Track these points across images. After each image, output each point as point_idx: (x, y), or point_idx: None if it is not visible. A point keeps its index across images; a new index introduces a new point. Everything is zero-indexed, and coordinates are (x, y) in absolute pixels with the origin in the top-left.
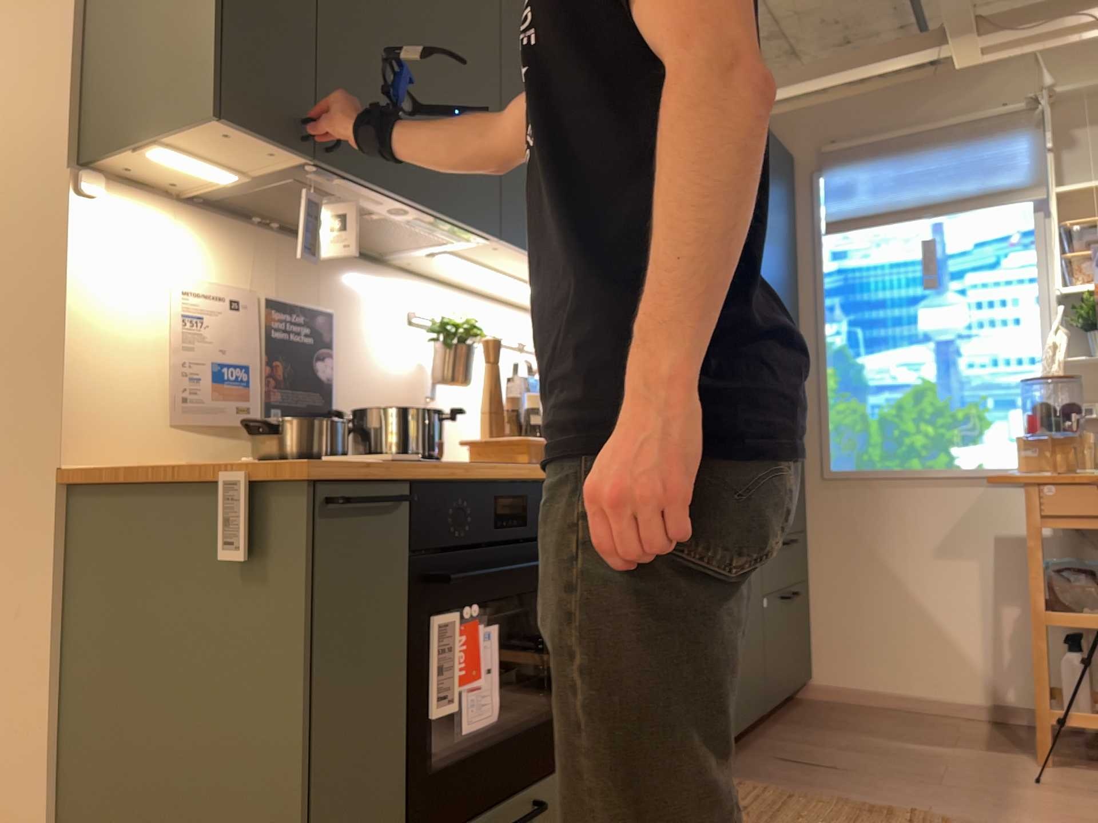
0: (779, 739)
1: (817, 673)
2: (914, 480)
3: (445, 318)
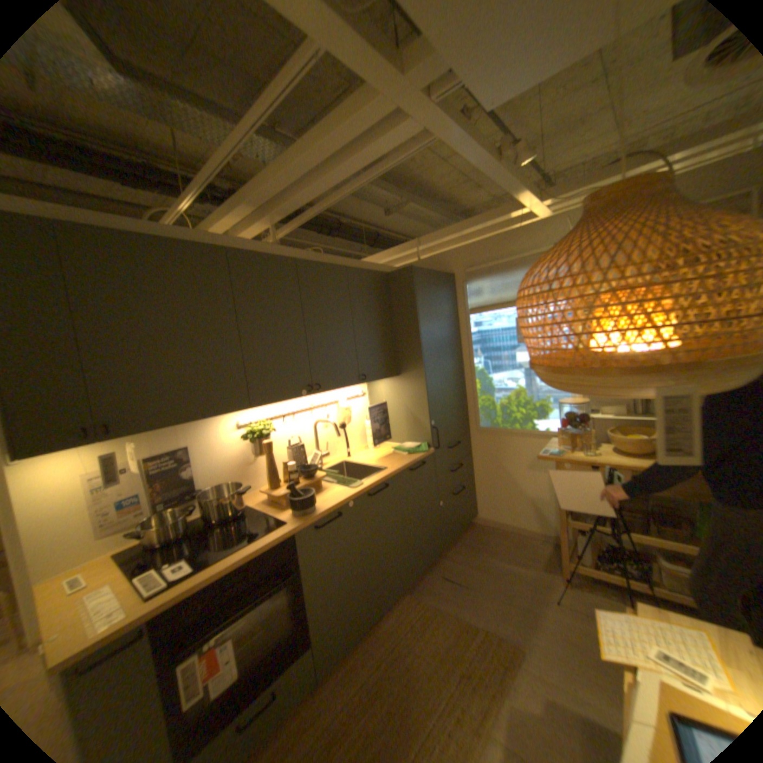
0: (450, 562)
1: (479, 514)
2: (516, 434)
3: (252, 426)
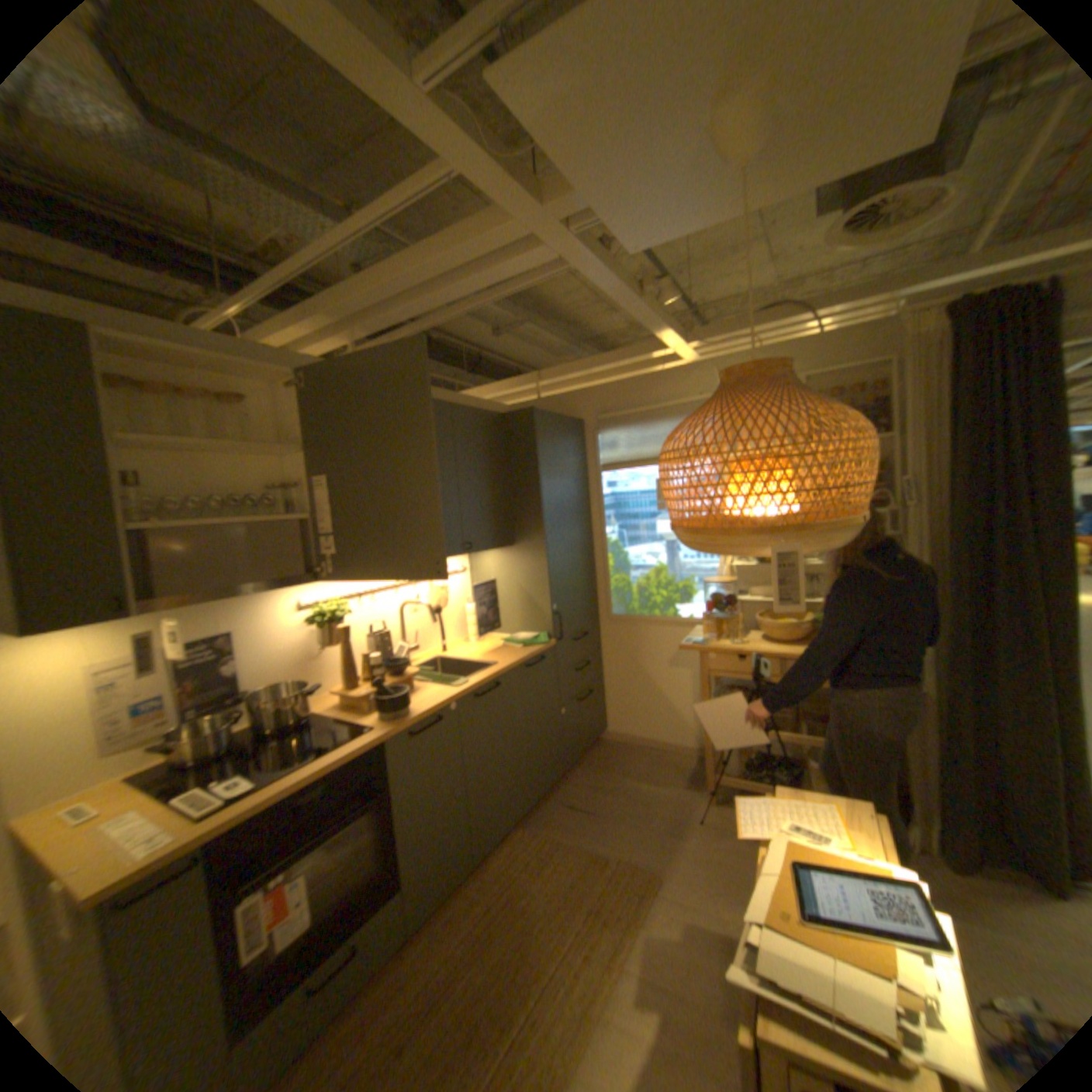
0: (571, 787)
1: (608, 727)
2: (655, 623)
3: (319, 607)
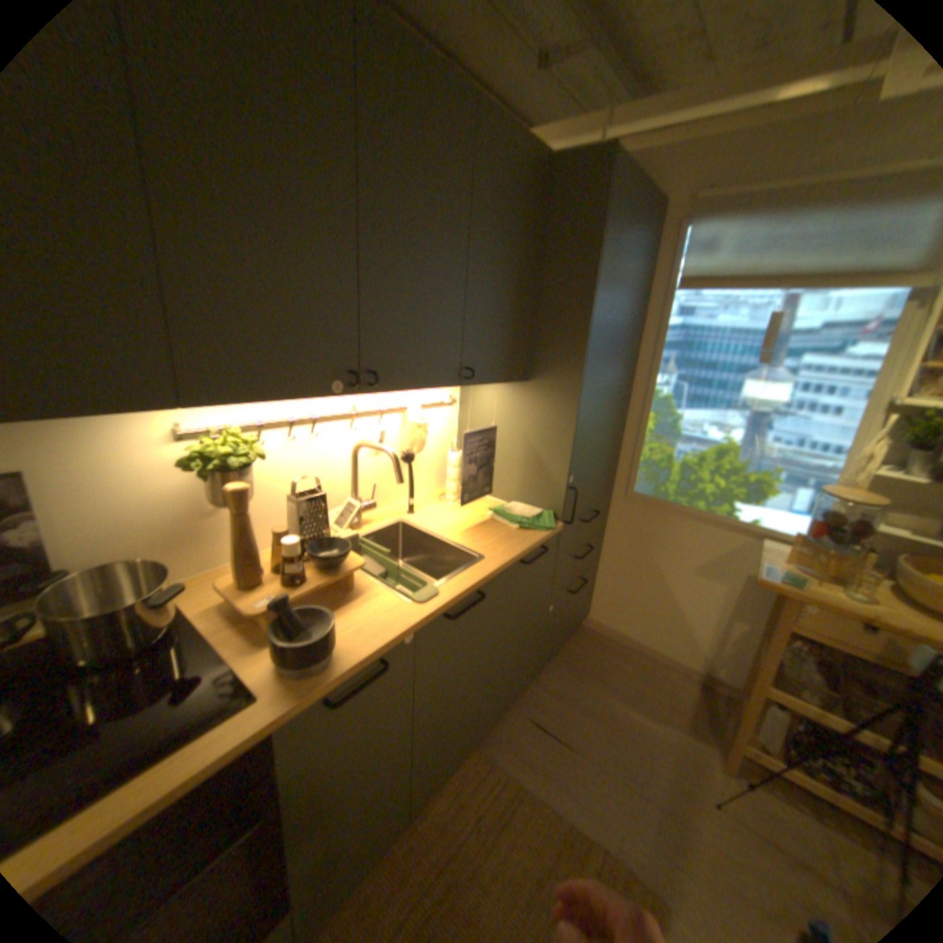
0: (543, 690)
1: (591, 614)
2: (695, 517)
3: (211, 440)
